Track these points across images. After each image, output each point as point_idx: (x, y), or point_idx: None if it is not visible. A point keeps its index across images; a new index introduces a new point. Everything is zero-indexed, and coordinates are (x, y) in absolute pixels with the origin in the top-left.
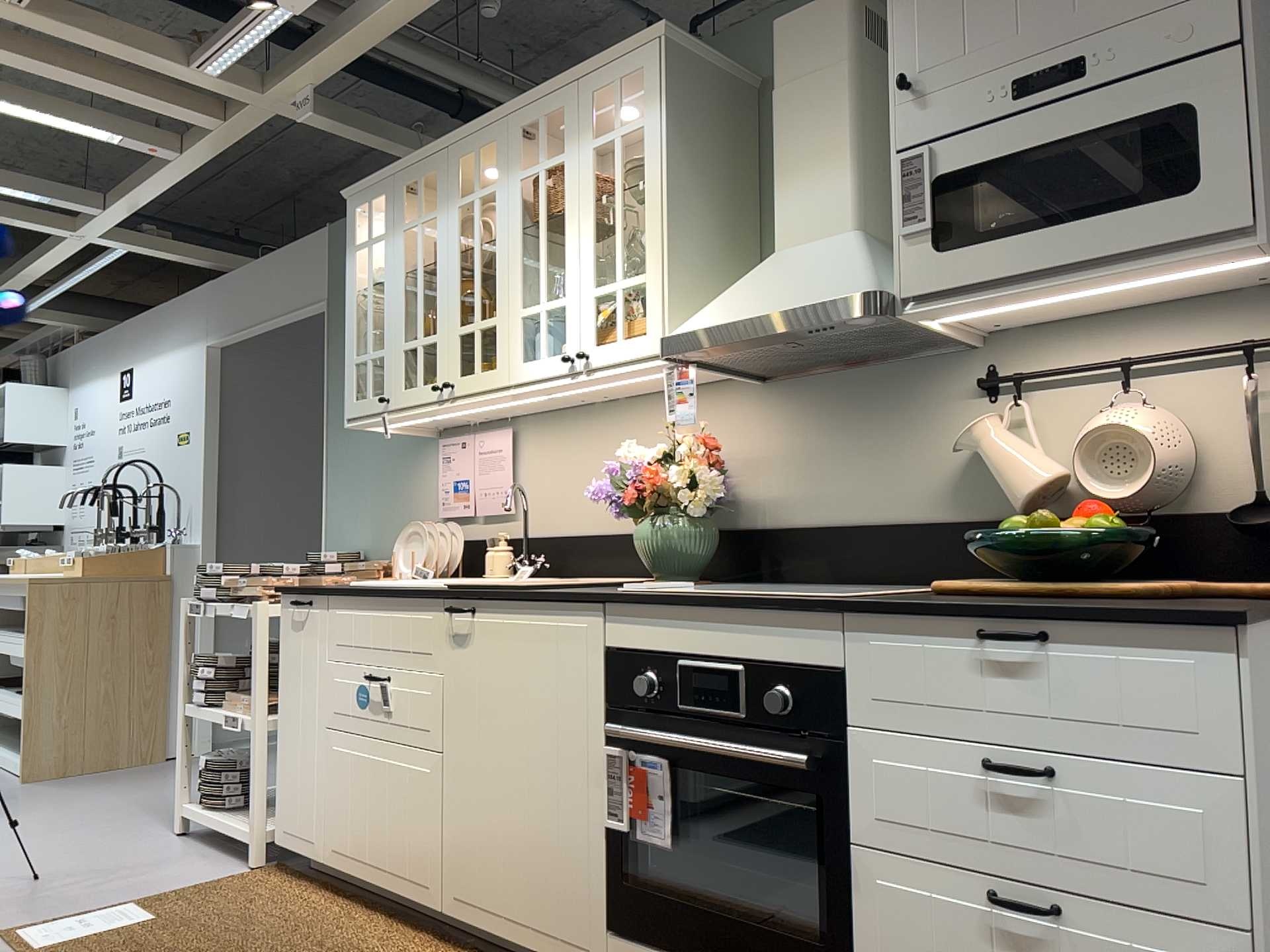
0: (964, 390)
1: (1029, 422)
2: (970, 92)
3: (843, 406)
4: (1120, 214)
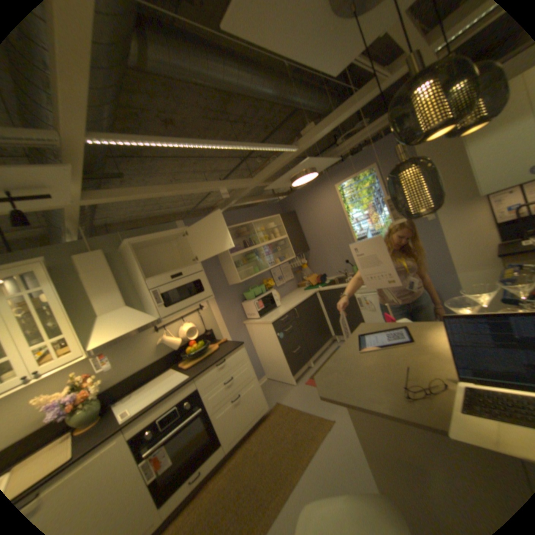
0: (151, 333)
1: (168, 334)
2: (163, 278)
3: (119, 349)
4: (196, 296)
